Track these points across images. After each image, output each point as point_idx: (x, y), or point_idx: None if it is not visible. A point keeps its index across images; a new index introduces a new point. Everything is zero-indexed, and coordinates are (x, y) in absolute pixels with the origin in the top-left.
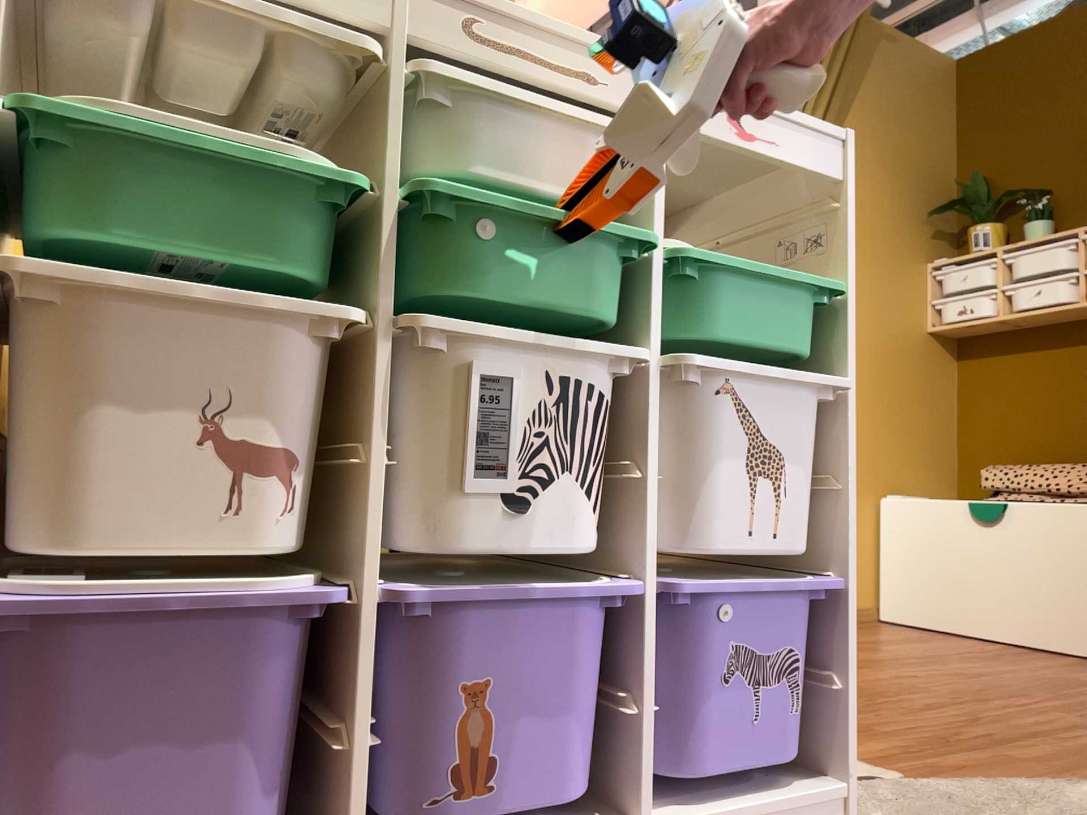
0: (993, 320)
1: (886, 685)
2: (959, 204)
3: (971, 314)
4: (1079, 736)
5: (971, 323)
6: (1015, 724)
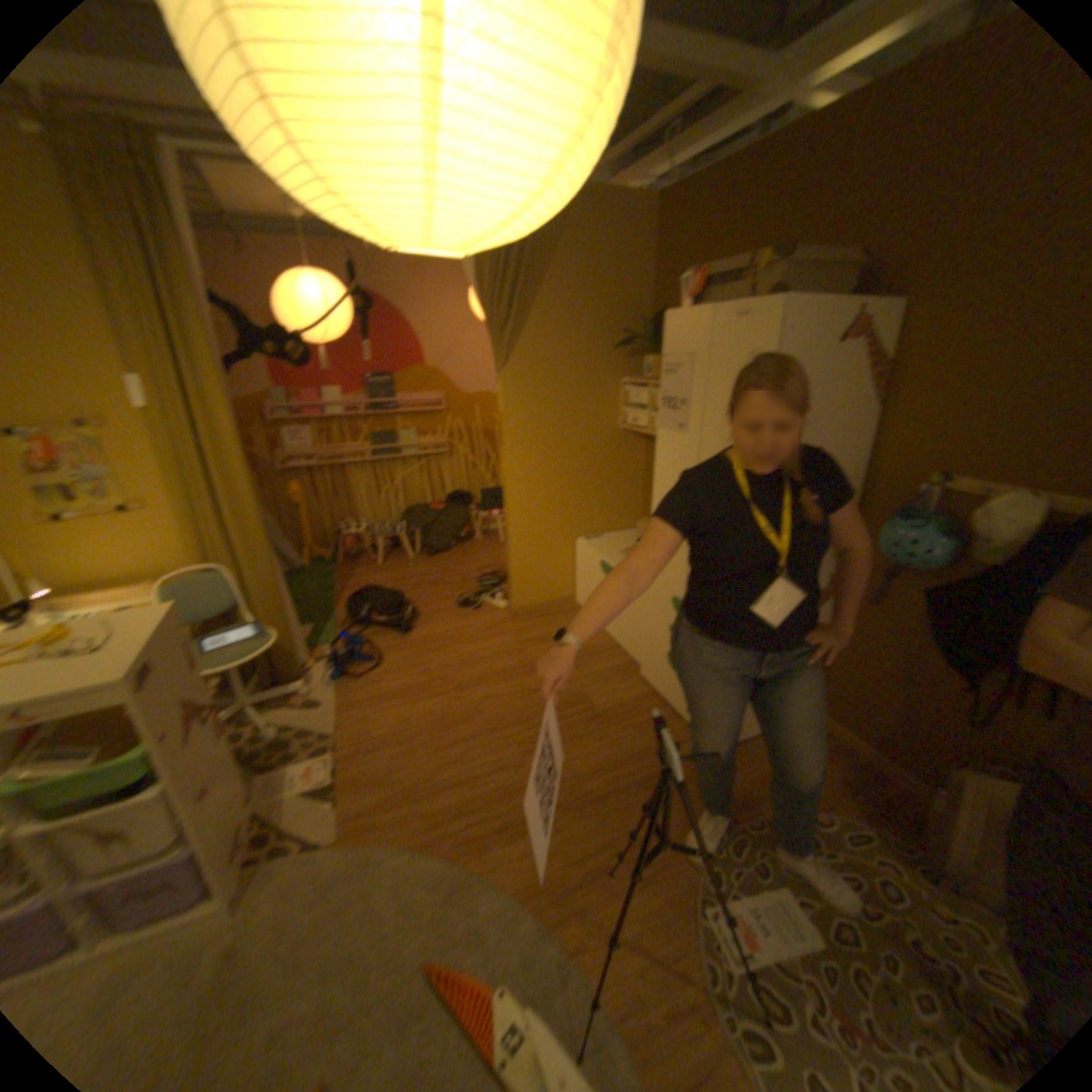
0: (647, 434)
1: (460, 720)
2: (639, 339)
3: (640, 425)
4: (482, 793)
5: (639, 432)
6: (467, 776)
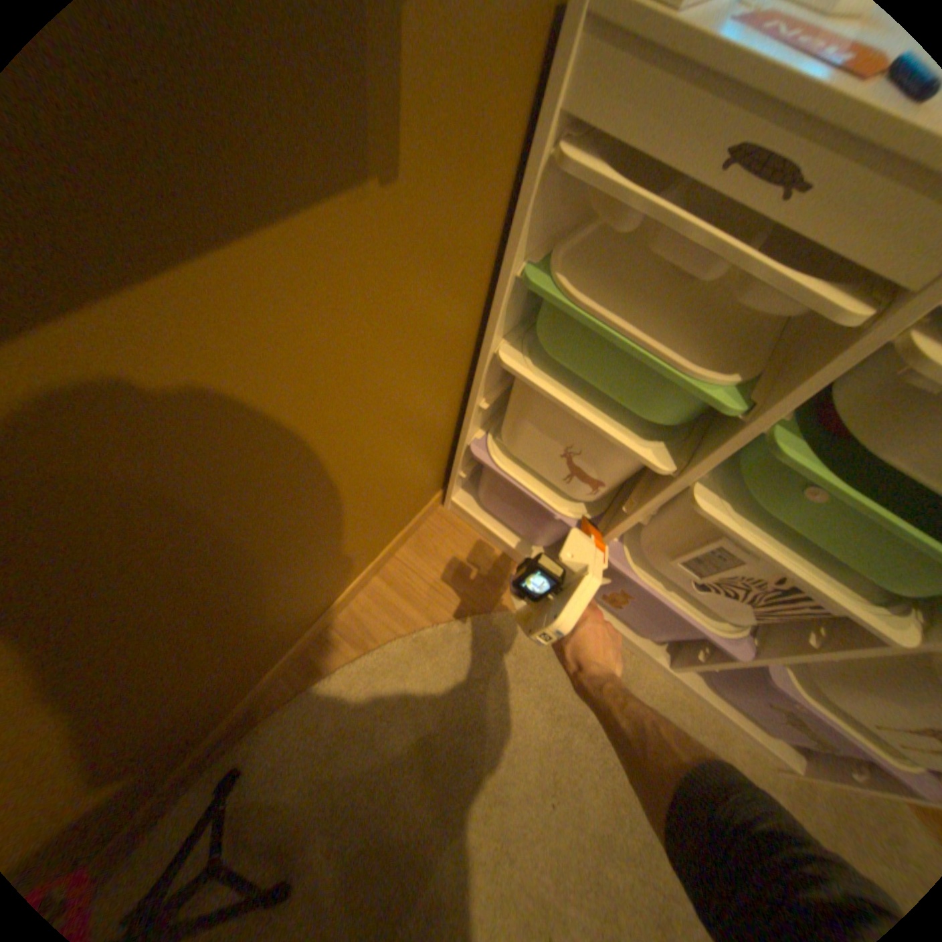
0: None
1: None
2: None
3: None
4: None
5: None
6: None
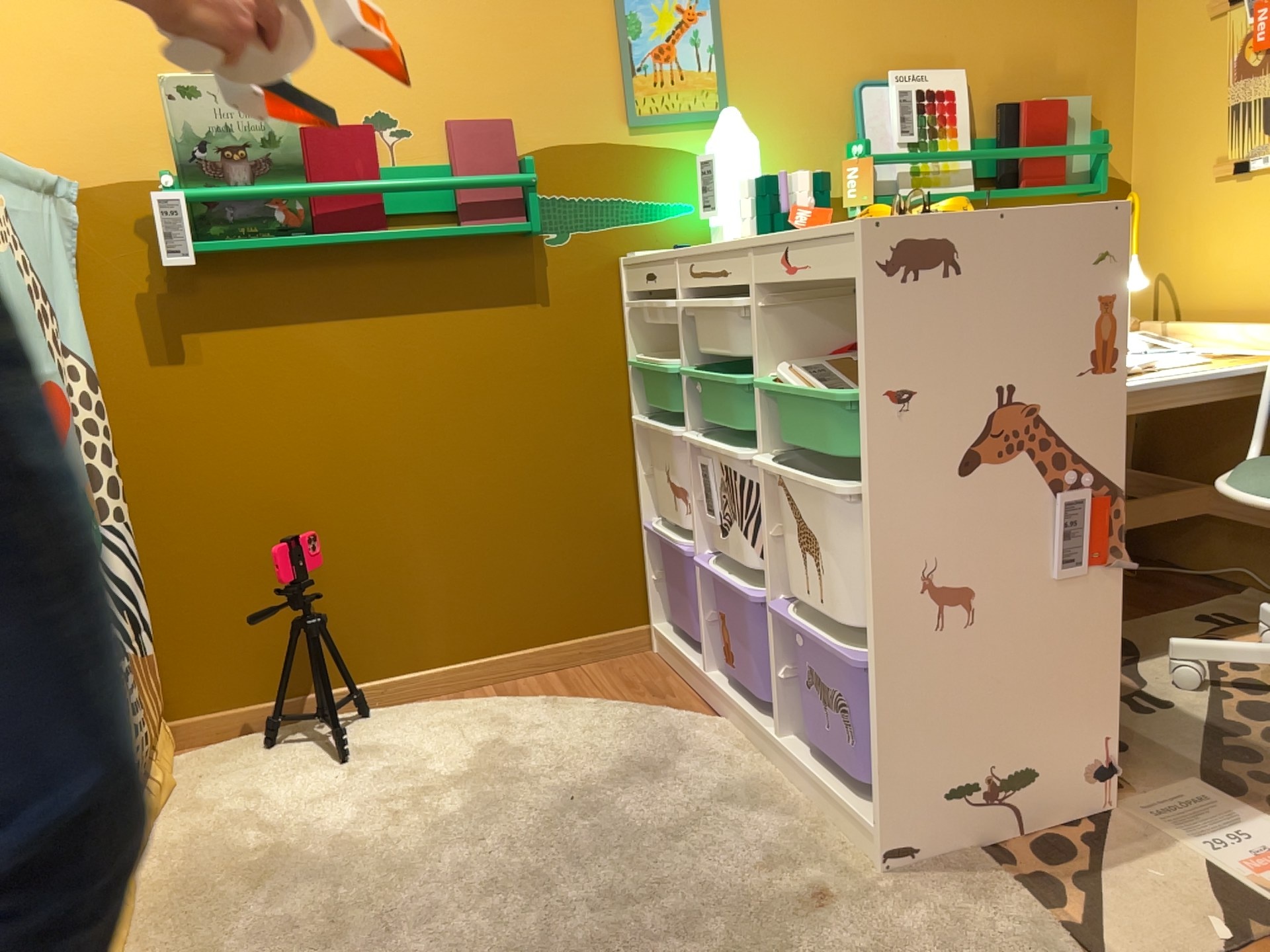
0: None
1: None
2: None
3: None
4: None
5: None
6: None
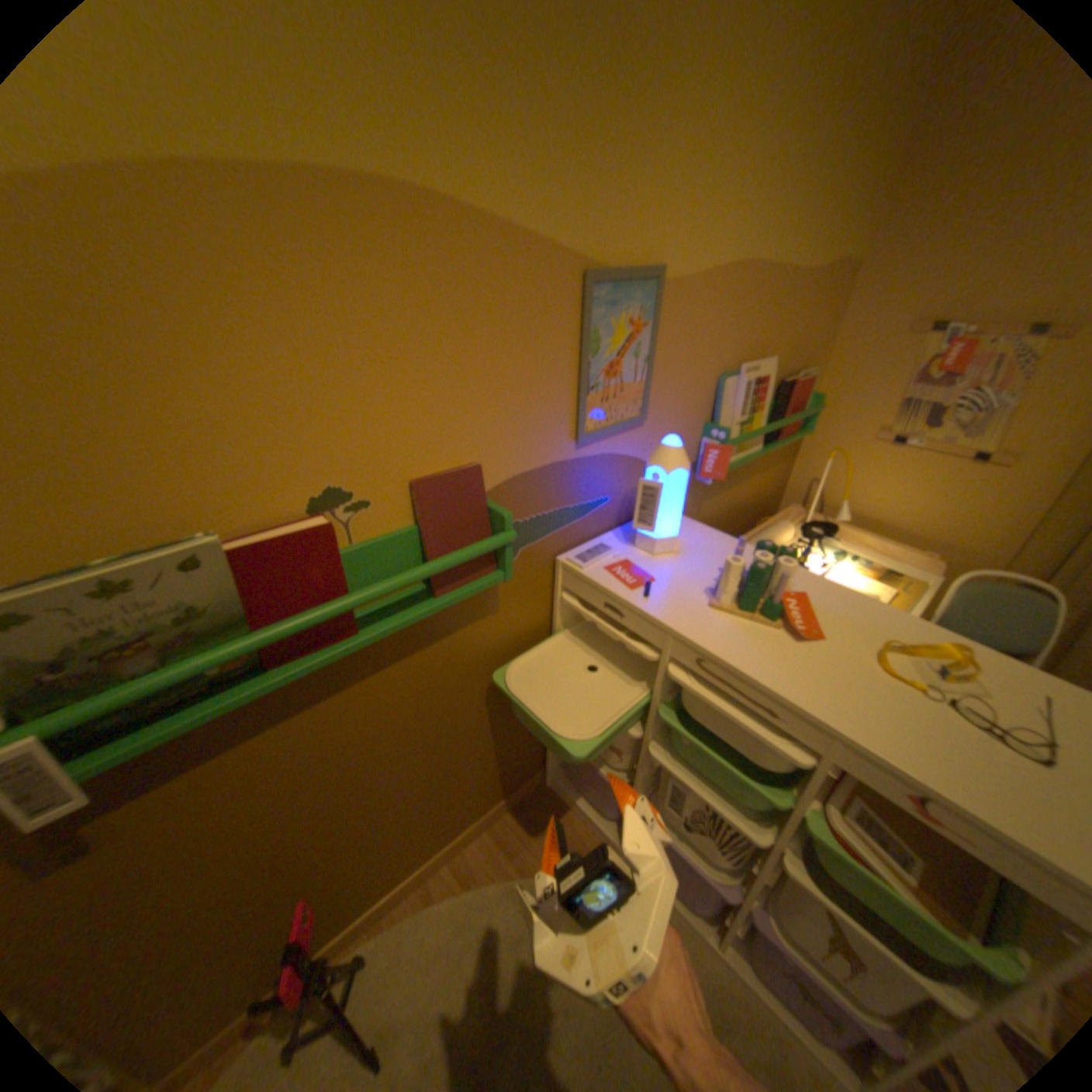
0: None
1: None
2: None
3: None
4: None
5: None
6: None
